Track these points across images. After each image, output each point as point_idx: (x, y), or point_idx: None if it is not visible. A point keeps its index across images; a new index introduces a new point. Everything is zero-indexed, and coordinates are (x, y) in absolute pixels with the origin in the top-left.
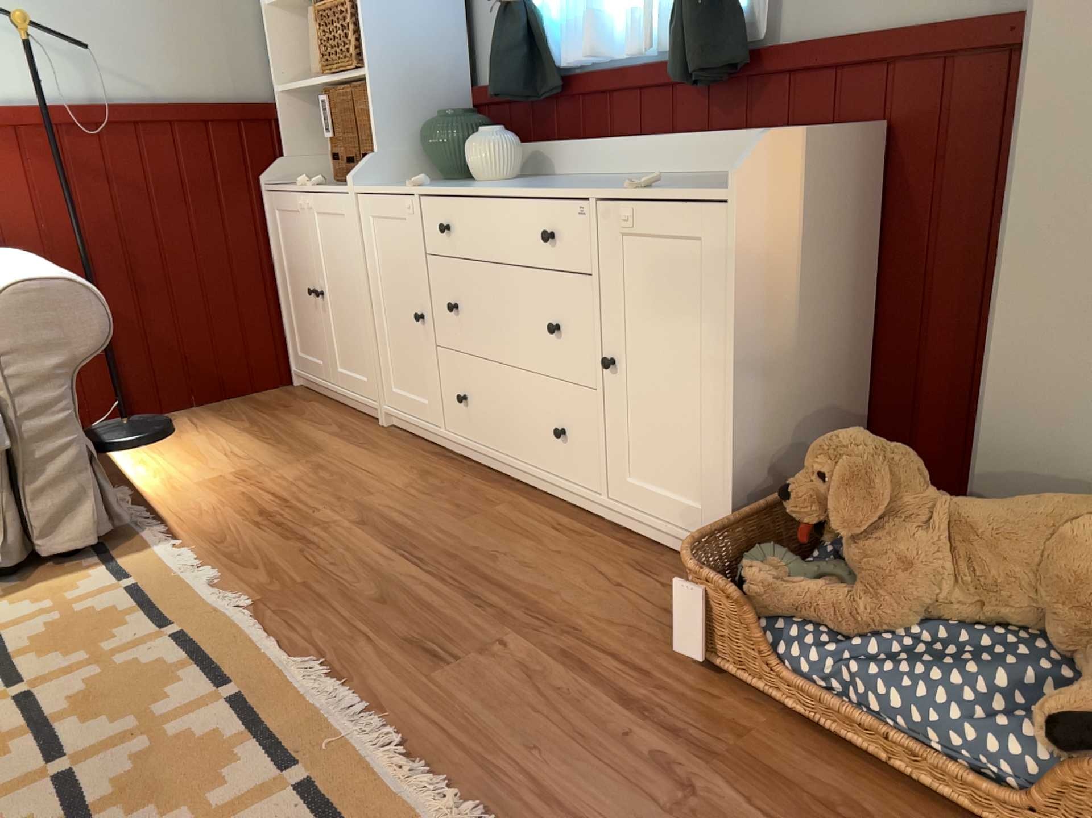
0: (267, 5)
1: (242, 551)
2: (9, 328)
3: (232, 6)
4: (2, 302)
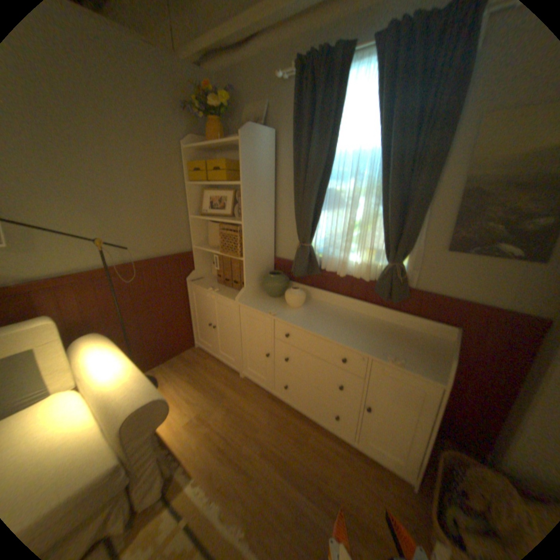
0: (191, 215)
1: (222, 485)
2: (128, 432)
3: (177, 216)
4: (124, 423)
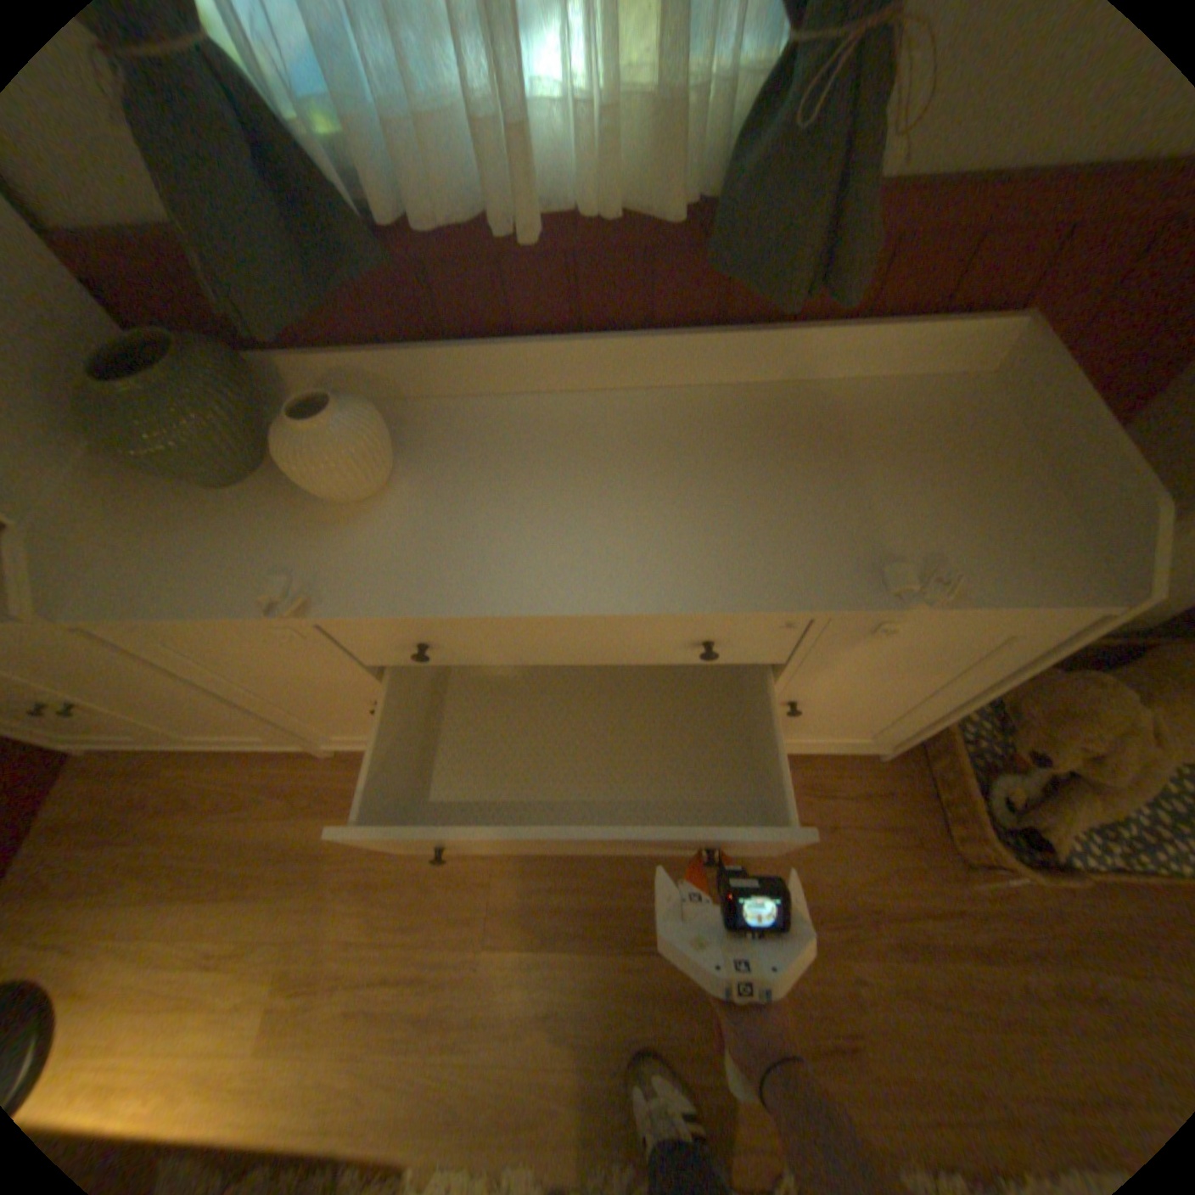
0: None
1: (496, 1104)
2: None
3: None
4: None
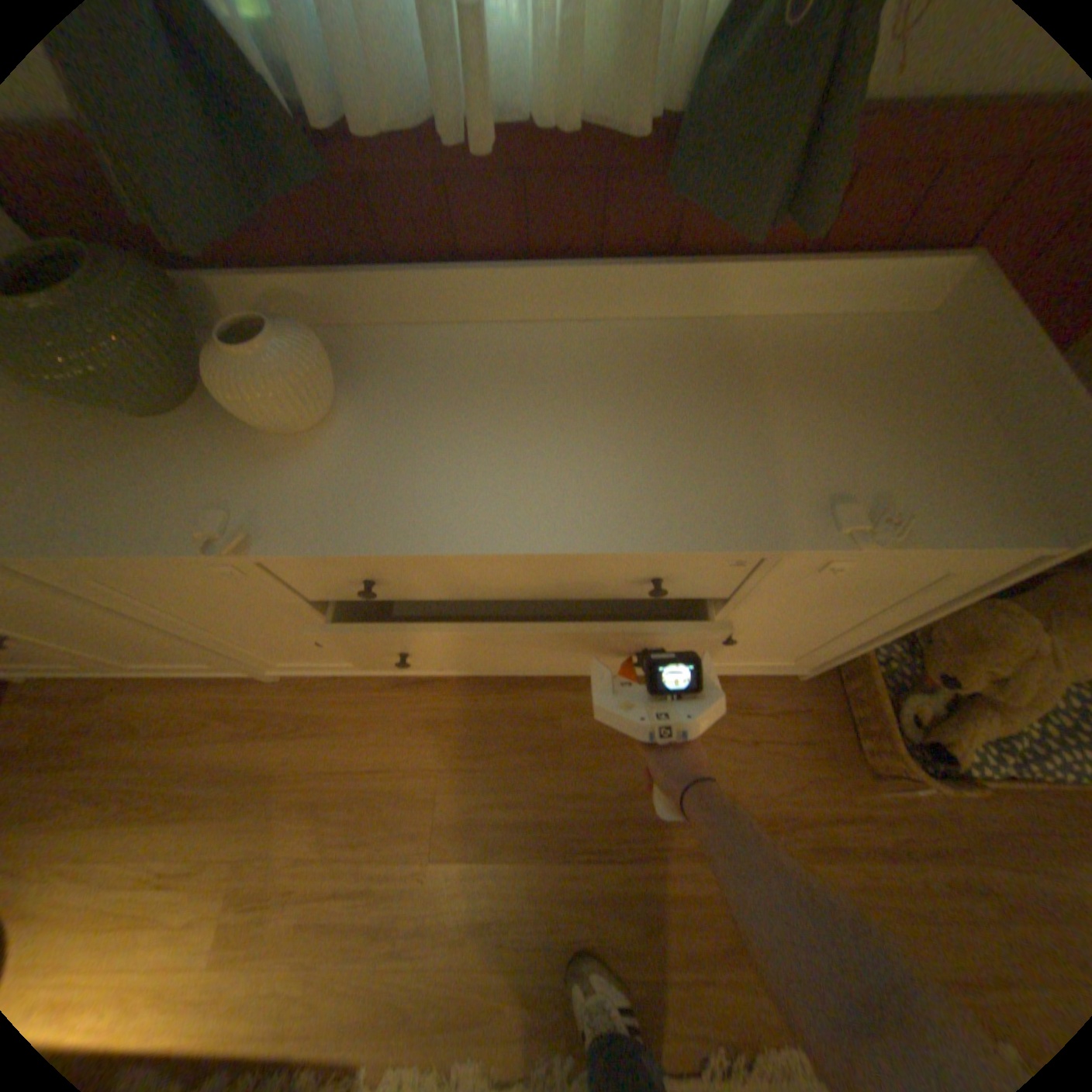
0: None
1: (444, 1005)
2: None
3: None
4: None
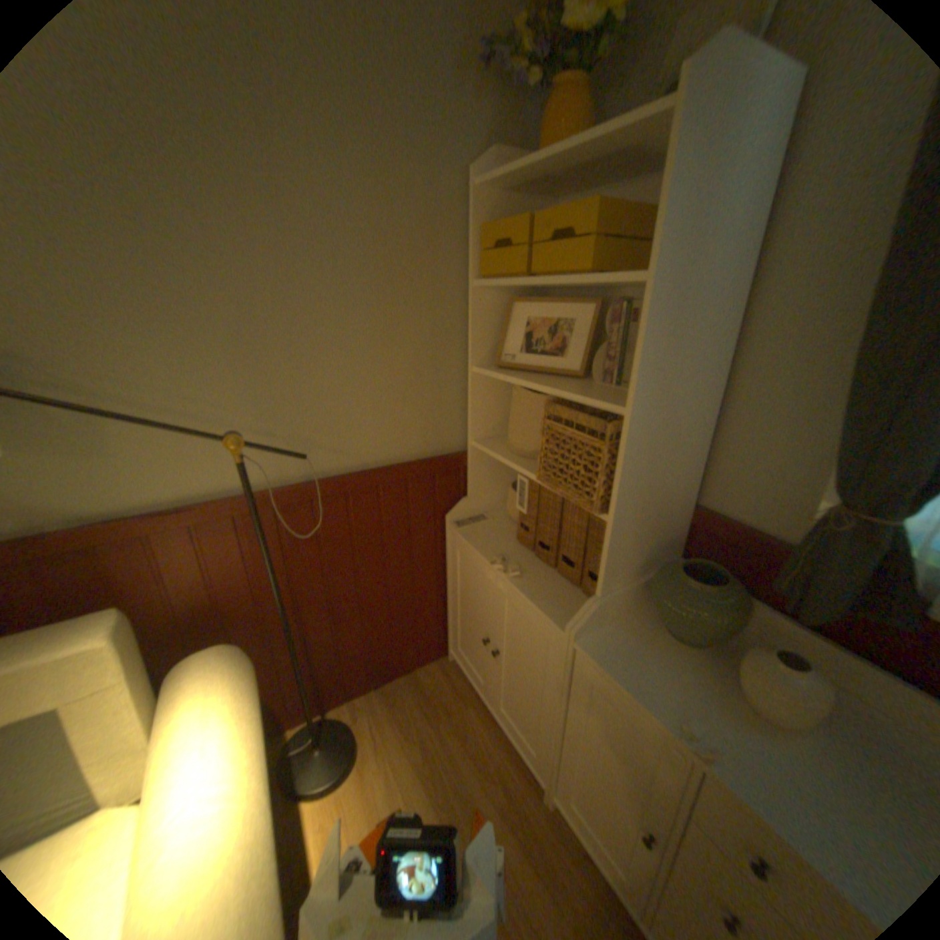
0: (476, 366)
1: None
2: None
3: (443, 366)
4: None
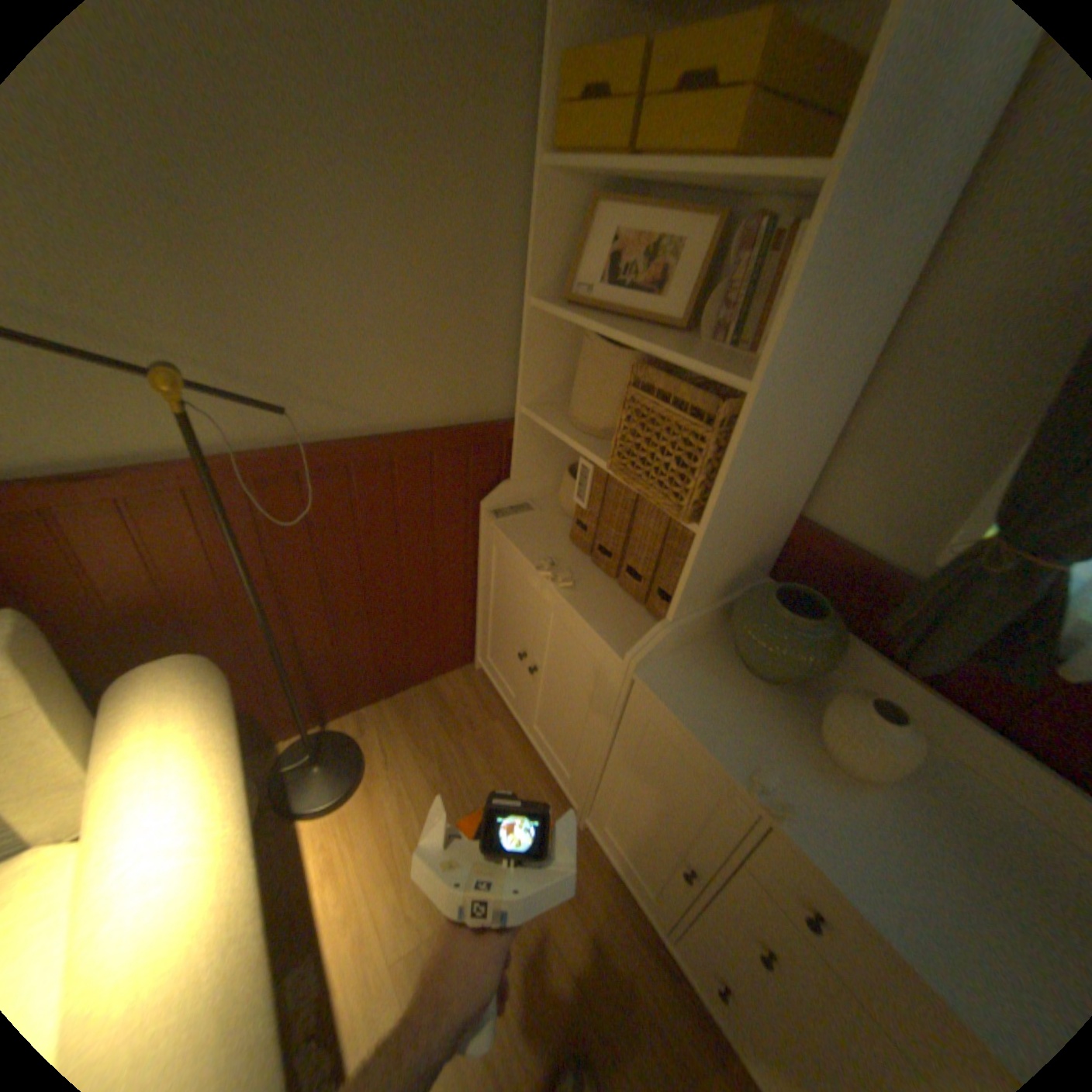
0: (535, 297)
1: None
2: None
3: (489, 292)
4: None
